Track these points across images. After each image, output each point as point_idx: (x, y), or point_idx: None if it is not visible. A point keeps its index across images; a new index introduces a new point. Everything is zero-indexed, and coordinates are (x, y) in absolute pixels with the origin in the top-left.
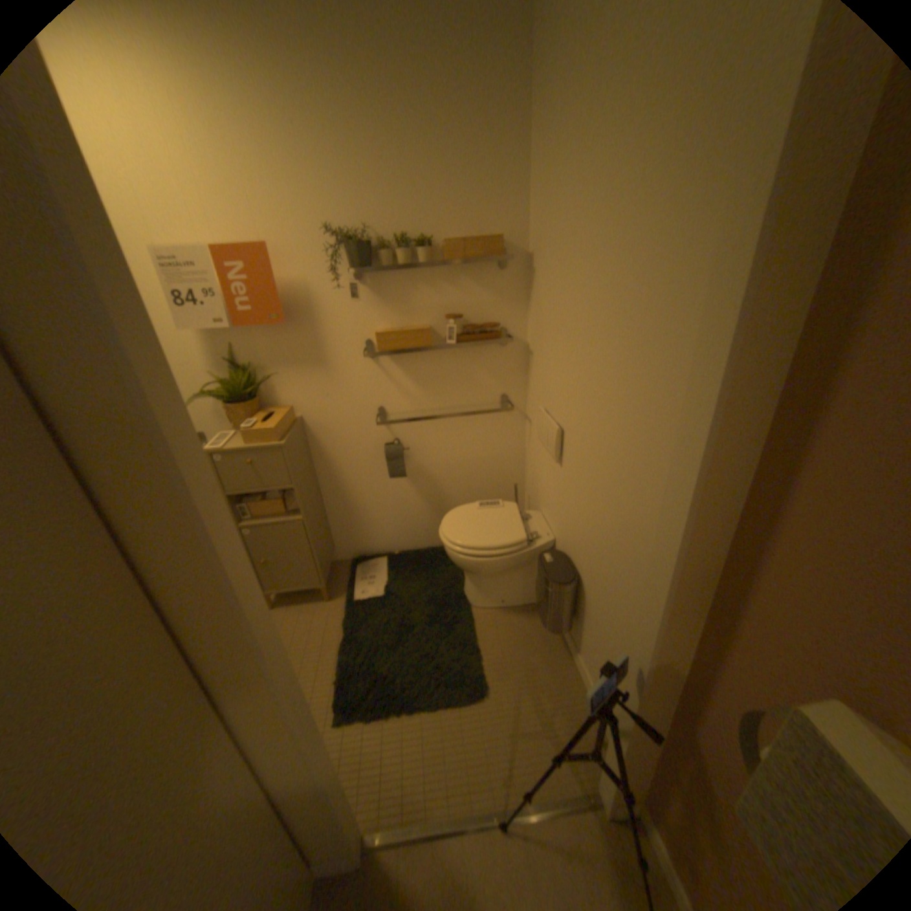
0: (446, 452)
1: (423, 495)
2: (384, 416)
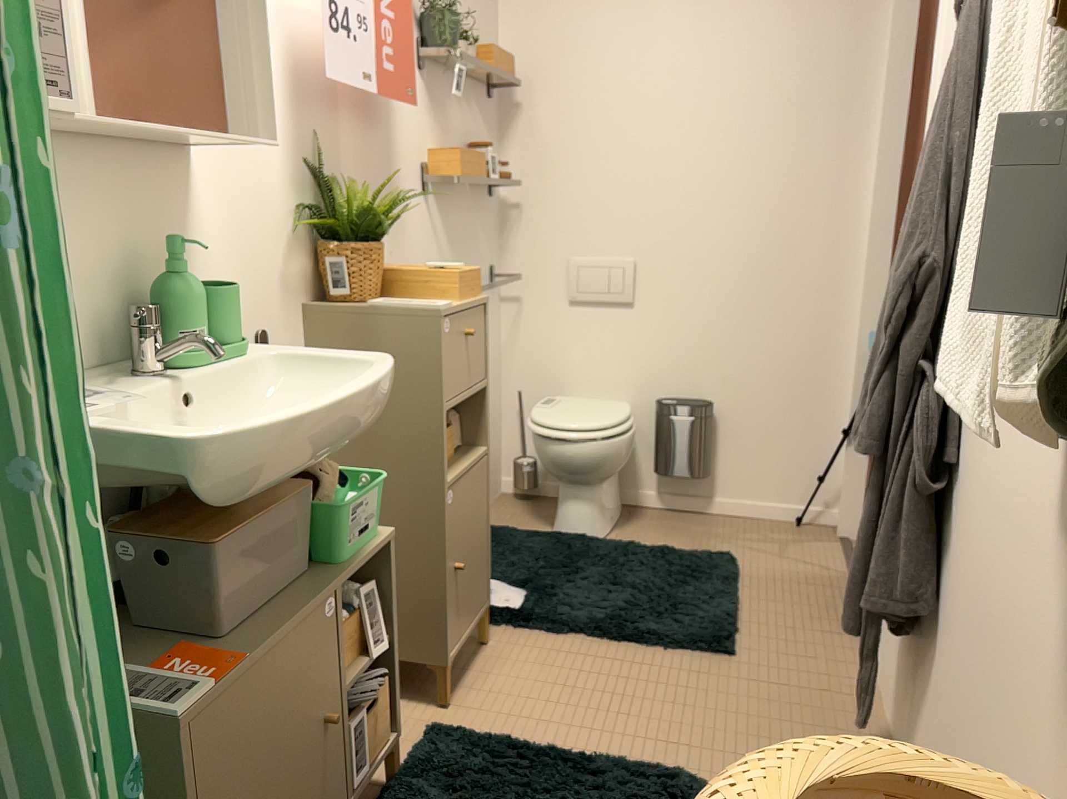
0: None
1: None
2: None
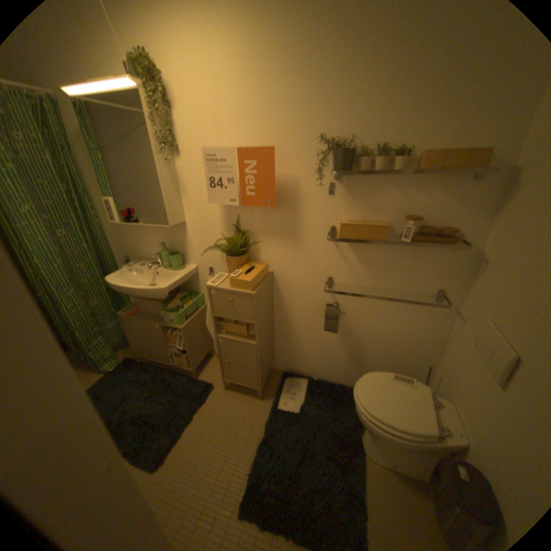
0: (374, 321)
1: (347, 346)
2: (331, 283)
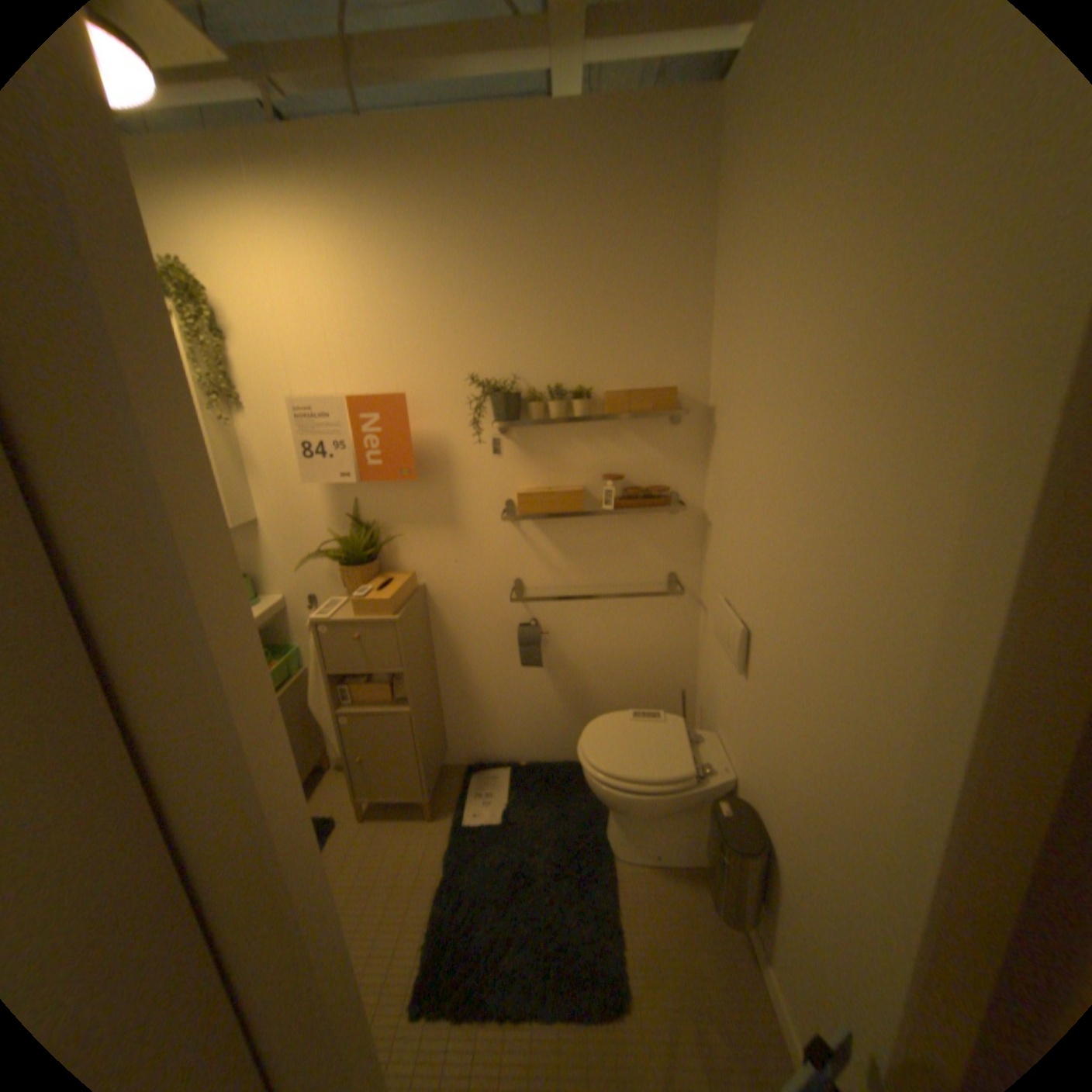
0: (594, 640)
1: (562, 691)
2: (521, 589)
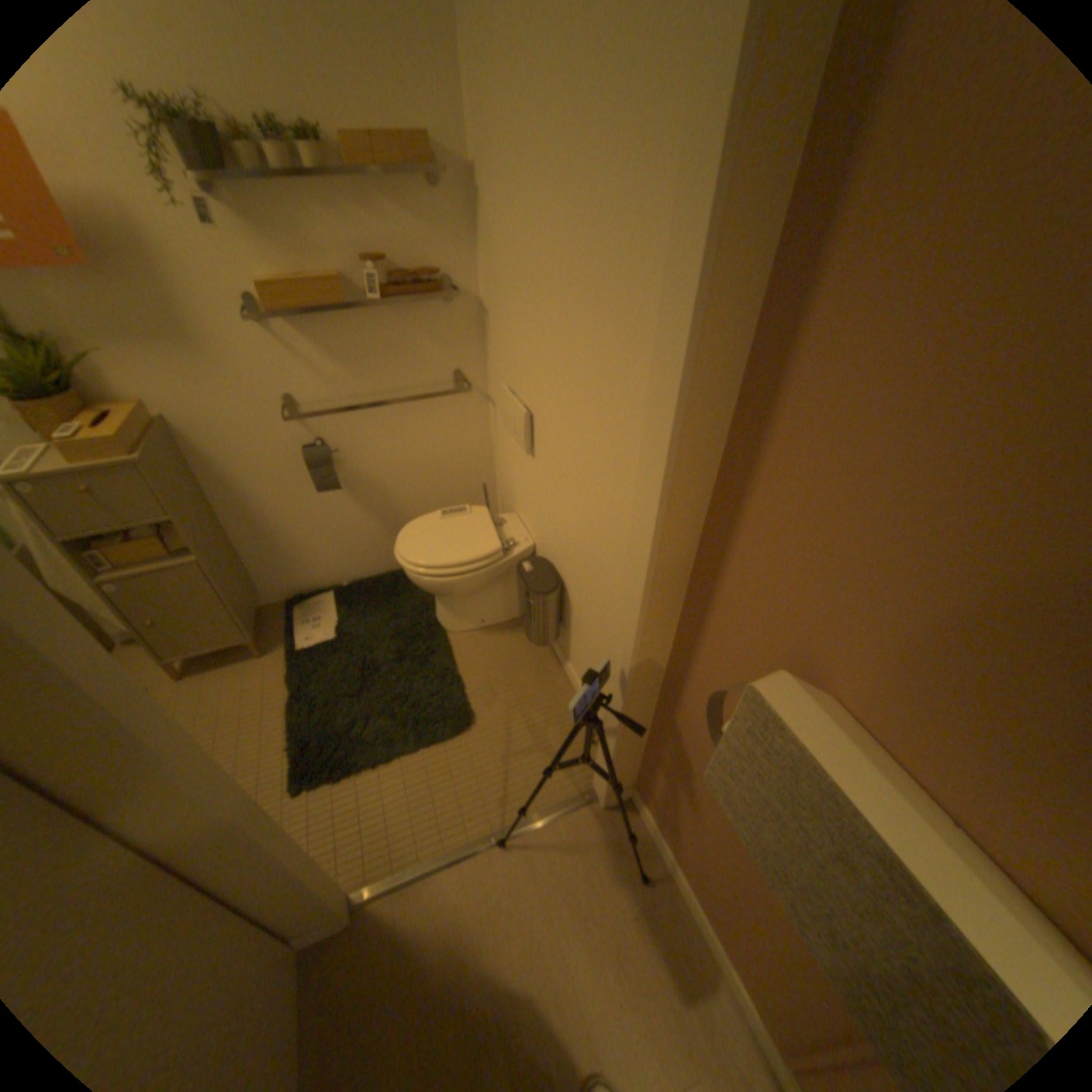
0: (392, 451)
1: (370, 509)
2: (294, 407)
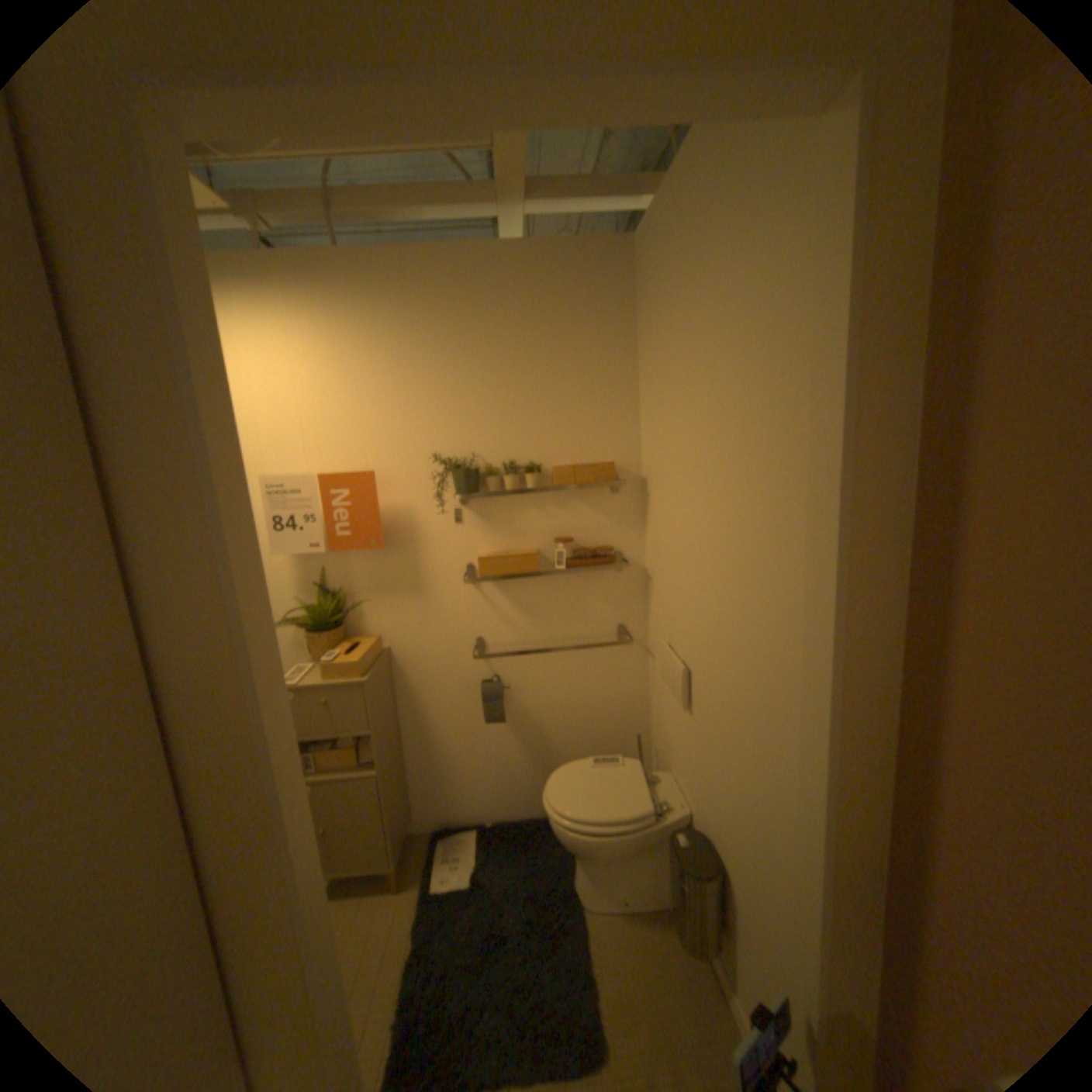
0: (554, 692)
1: (525, 746)
2: (483, 647)
